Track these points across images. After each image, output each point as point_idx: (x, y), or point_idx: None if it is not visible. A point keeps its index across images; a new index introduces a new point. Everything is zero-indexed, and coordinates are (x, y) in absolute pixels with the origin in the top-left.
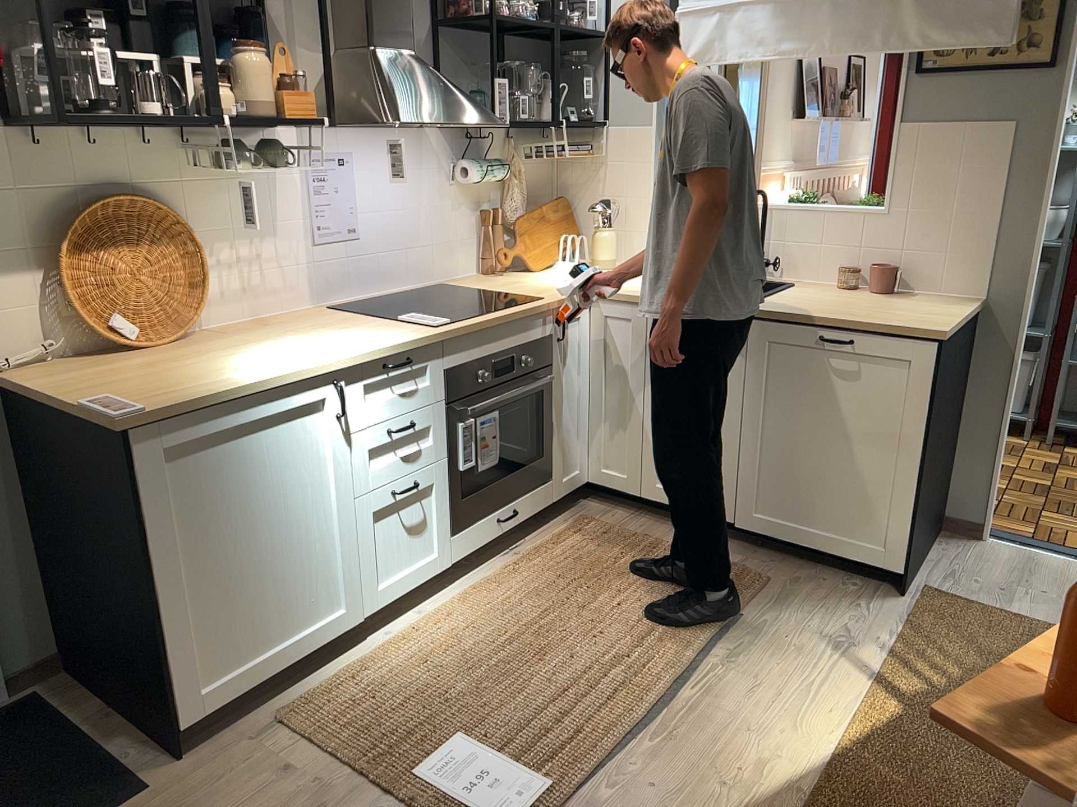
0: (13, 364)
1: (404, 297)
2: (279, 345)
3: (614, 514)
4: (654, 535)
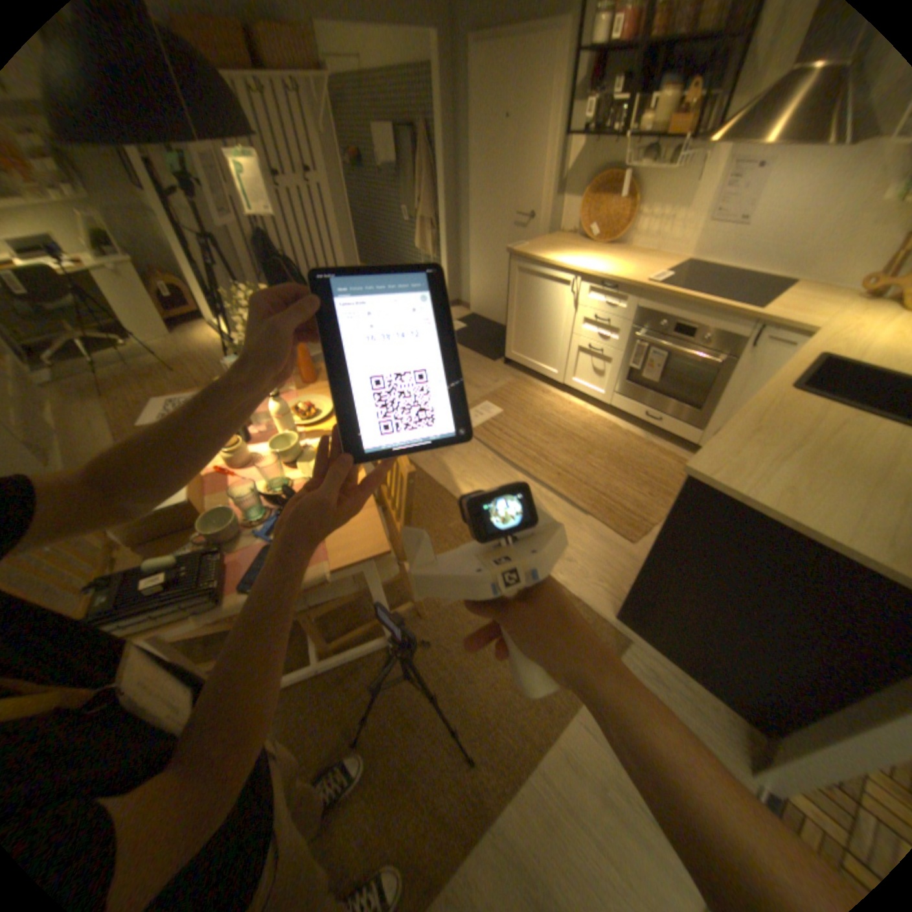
0: (563, 230)
1: (764, 279)
2: (603, 257)
3: None
4: None
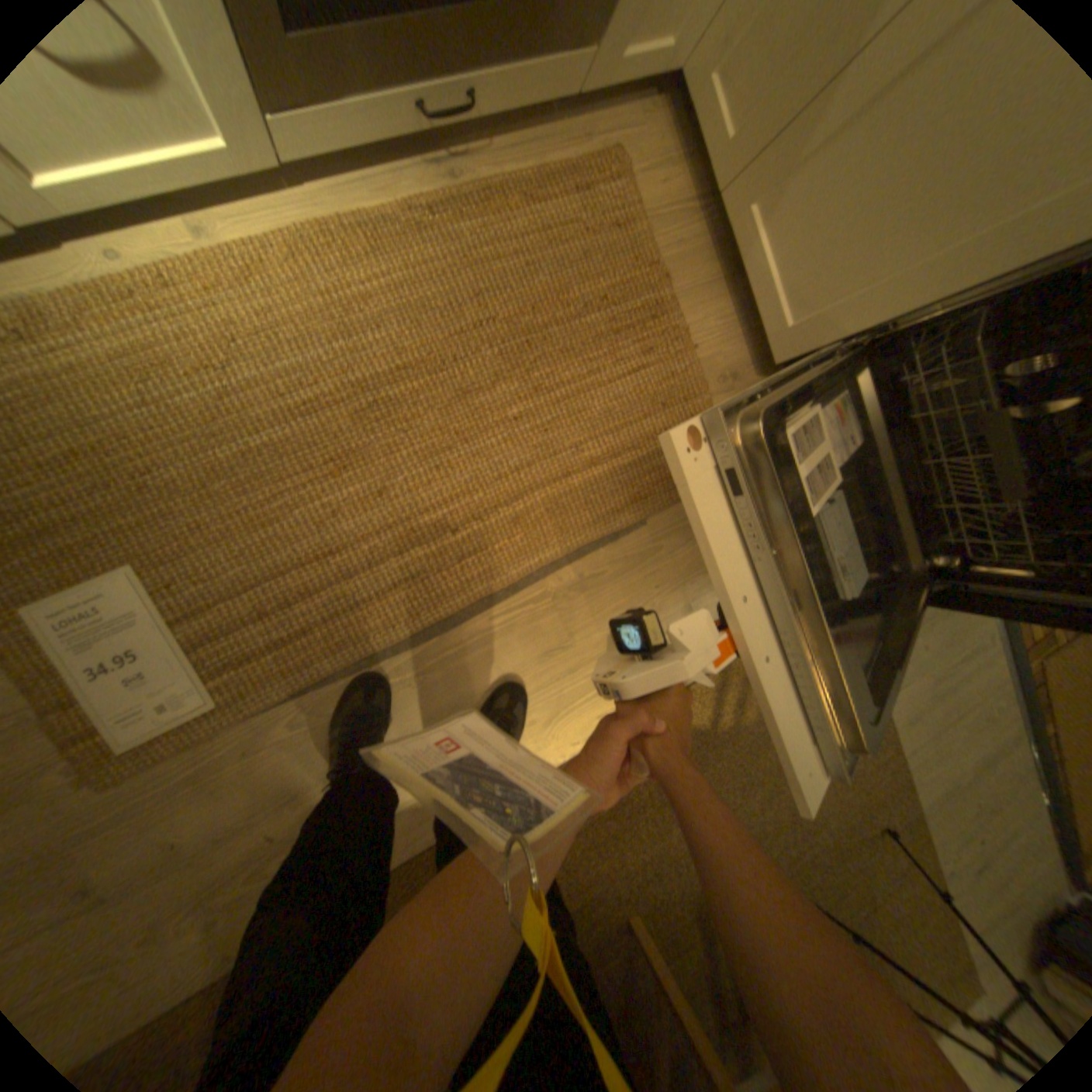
0: None
1: None
2: None
3: (668, 173)
4: (675, 280)
